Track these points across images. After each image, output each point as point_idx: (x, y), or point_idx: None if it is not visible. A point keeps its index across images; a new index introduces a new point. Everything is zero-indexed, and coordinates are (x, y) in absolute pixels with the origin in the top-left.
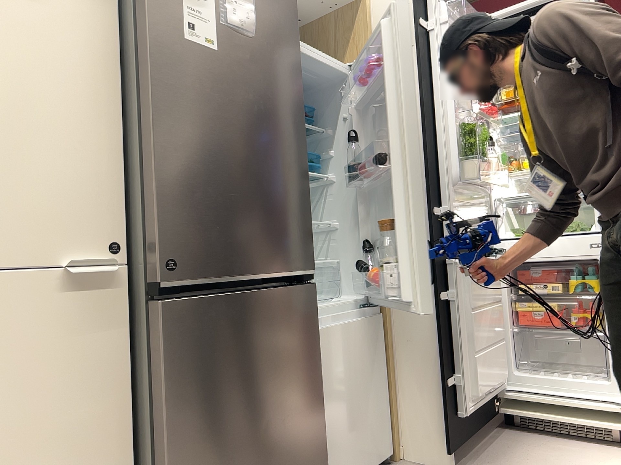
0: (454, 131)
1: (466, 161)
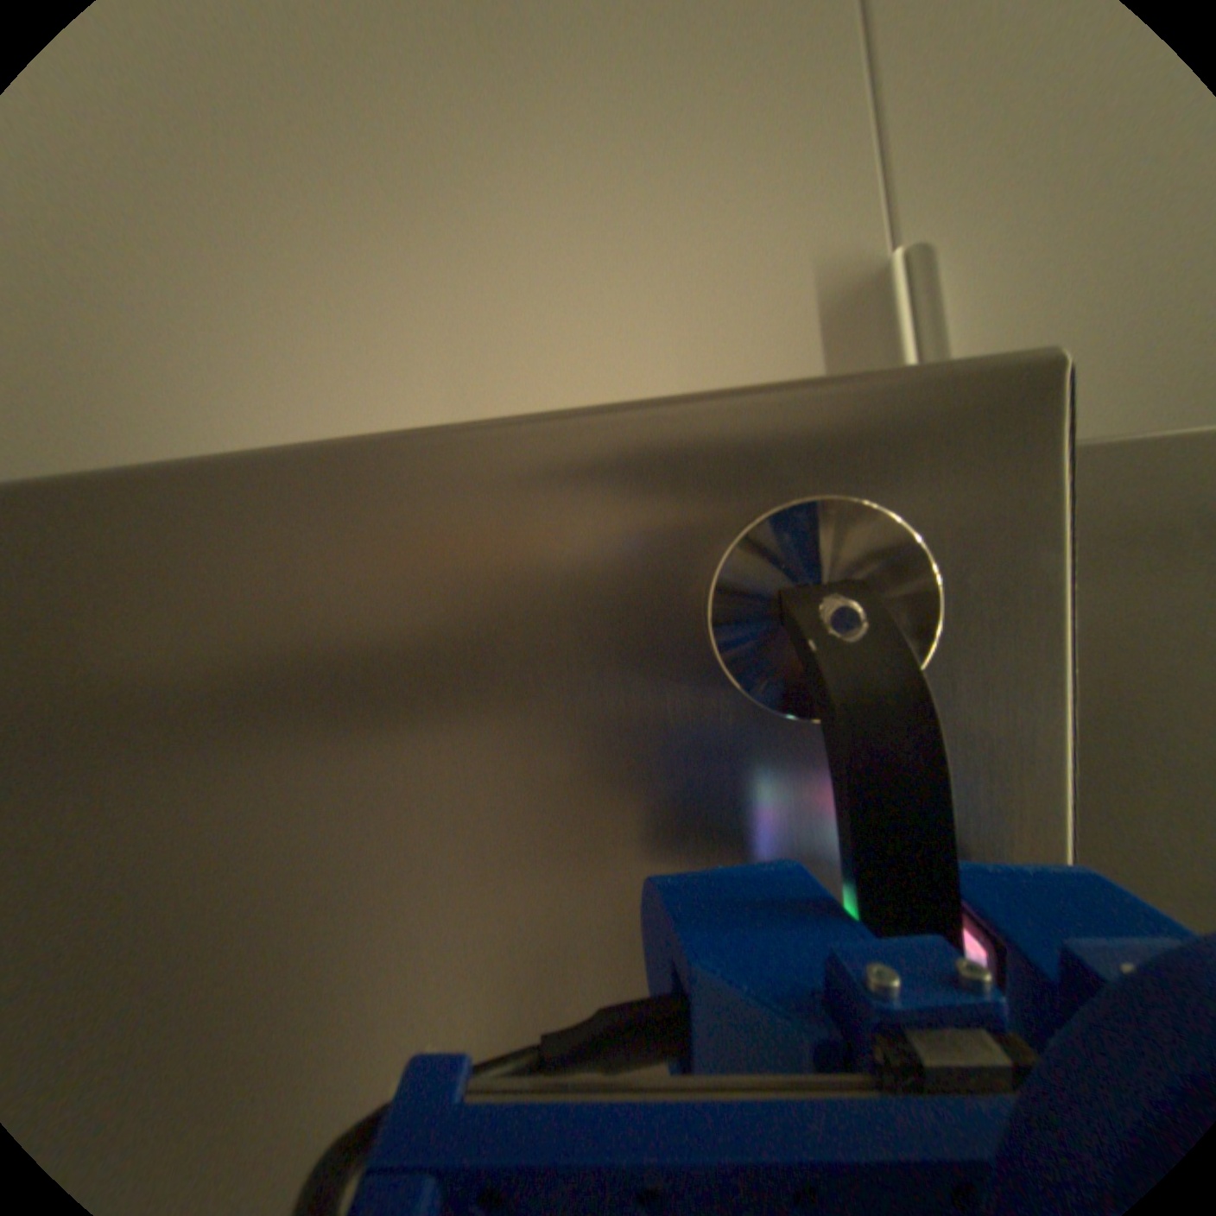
0: None
1: None
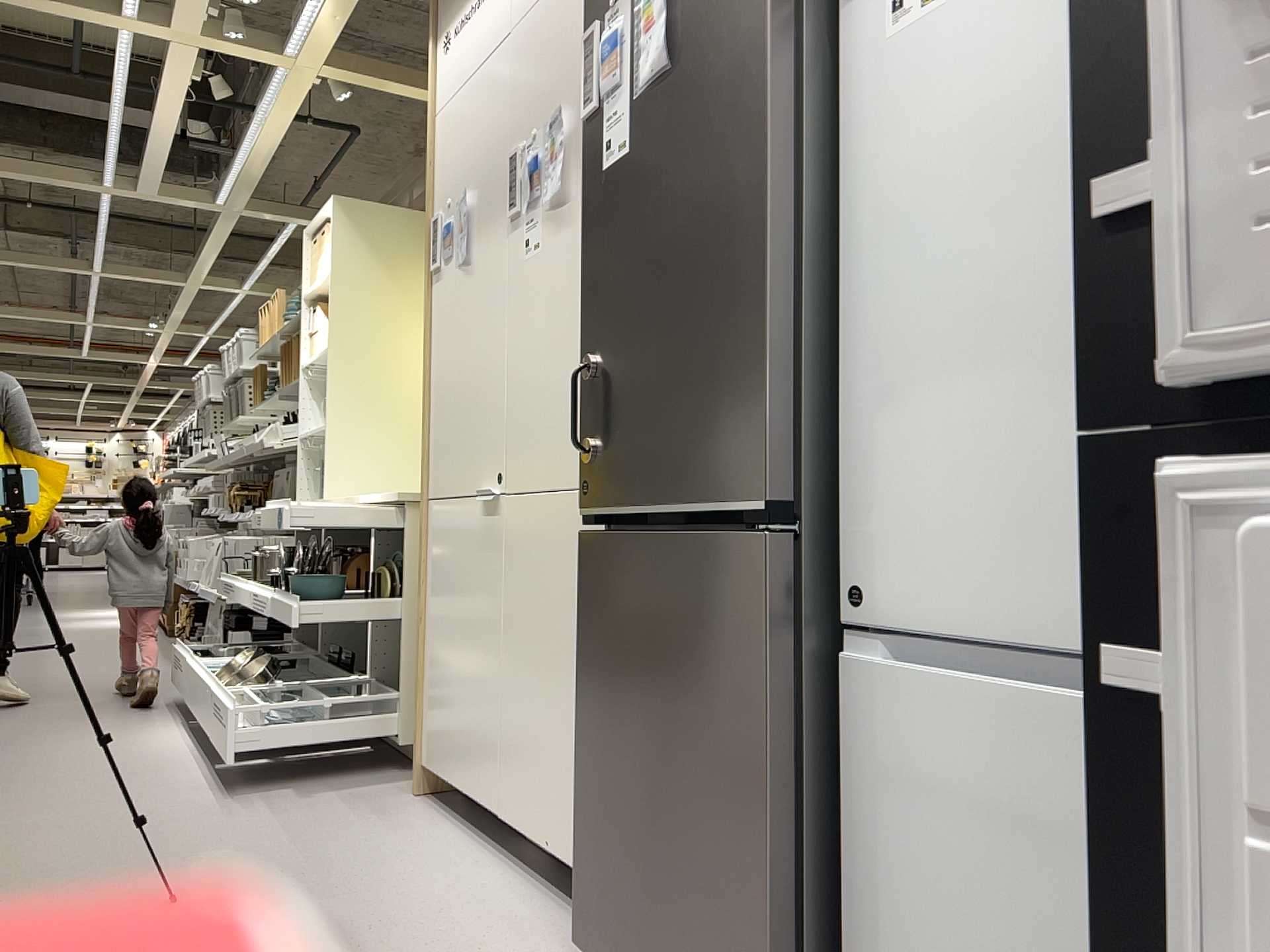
0: None
1: None
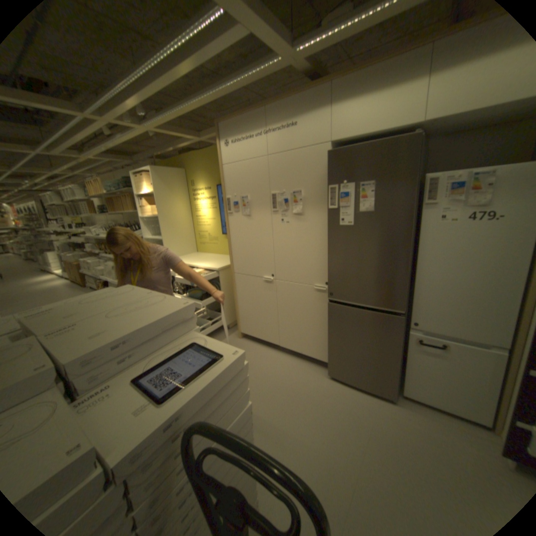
0: None
1: None
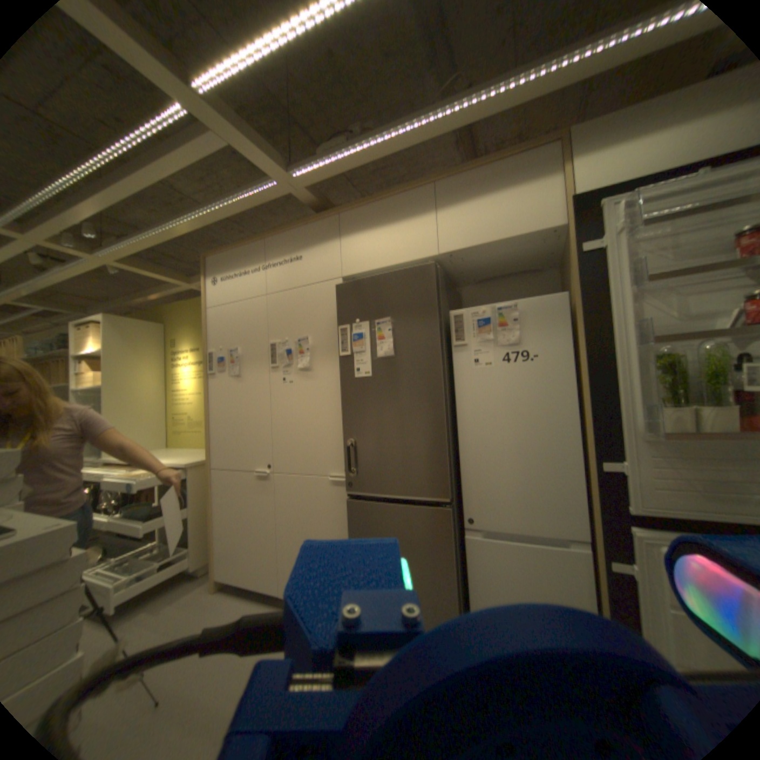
0: (637, 369)
1: (670, 406)
